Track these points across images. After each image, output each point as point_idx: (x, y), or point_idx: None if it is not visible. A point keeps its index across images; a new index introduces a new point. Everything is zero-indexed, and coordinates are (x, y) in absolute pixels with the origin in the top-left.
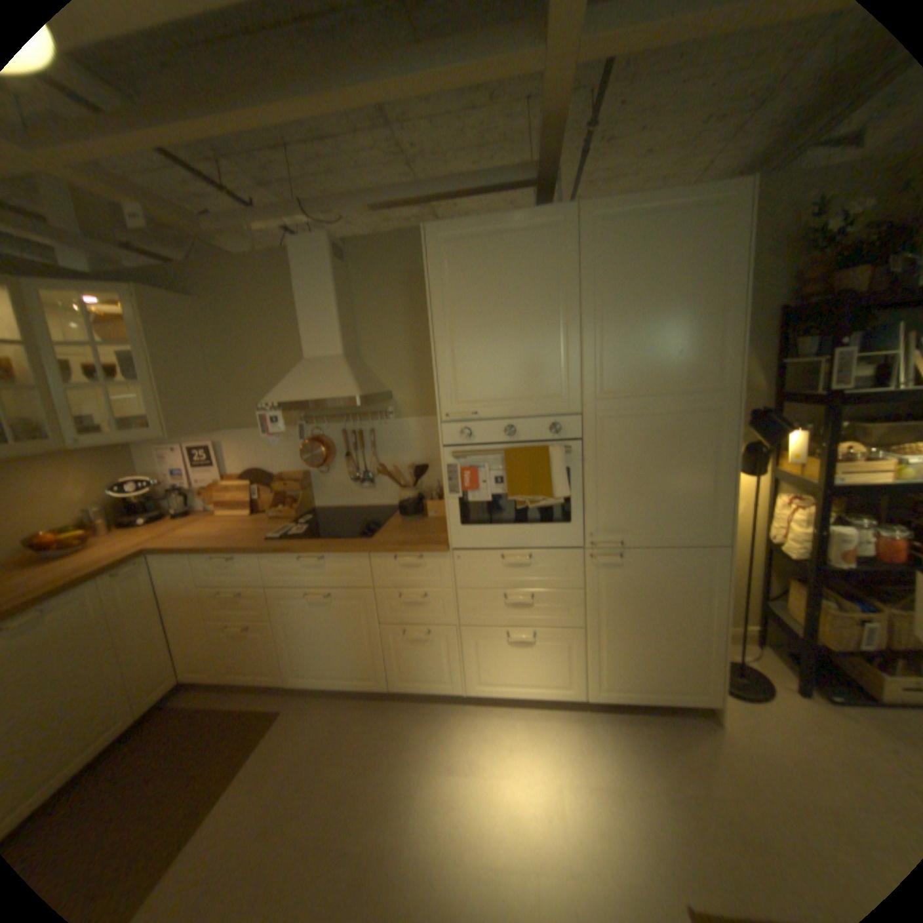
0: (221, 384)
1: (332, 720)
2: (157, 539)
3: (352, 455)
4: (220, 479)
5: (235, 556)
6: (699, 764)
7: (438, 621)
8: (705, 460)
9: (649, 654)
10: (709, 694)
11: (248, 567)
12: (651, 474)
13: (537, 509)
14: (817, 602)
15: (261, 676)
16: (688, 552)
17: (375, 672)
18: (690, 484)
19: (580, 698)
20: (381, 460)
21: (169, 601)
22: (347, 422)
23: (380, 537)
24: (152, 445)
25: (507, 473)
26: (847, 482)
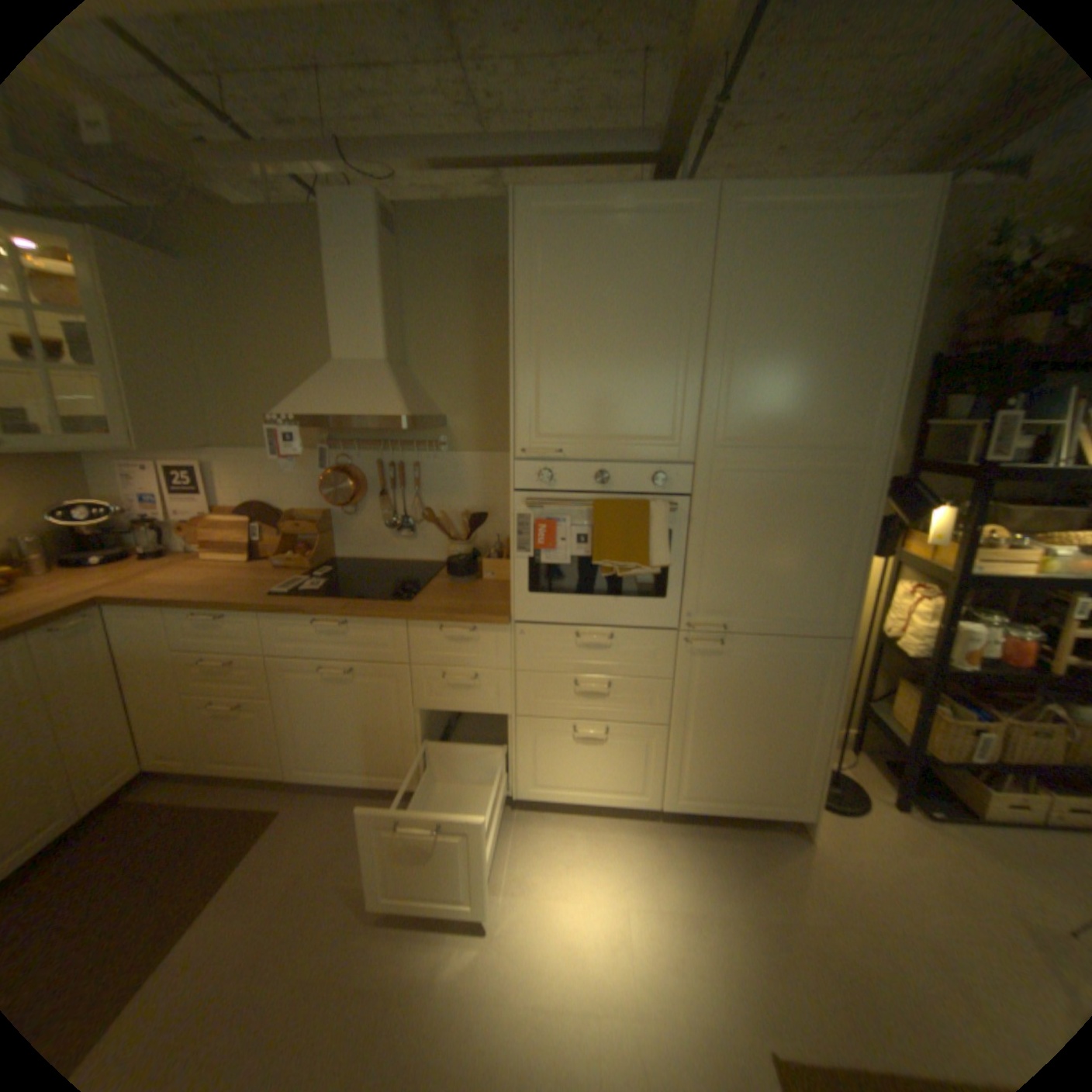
0: (215, 384)
1: (346, 822)
2: (118, 583)
3: (389, 493)
4: (208, 510)
5: (226, 613)
6: (786, 885)
7: (489, 708)
8: (836, 533)
9: (740, 759)
10: (802, 807)
11: (244, 627)
12: (770, 545)
13: (627, 578)
14: (929, 707)
15: (255, 765)
16: (801, 642)
17: (404, 766)
18: (814, 561)
19: (654, 805)
20: (427, 503)
21: (133, 666)
22: (385, 449)
23: (422, 600)
24: (115, 458)
25: (595, 530)
26: (985, 572)
